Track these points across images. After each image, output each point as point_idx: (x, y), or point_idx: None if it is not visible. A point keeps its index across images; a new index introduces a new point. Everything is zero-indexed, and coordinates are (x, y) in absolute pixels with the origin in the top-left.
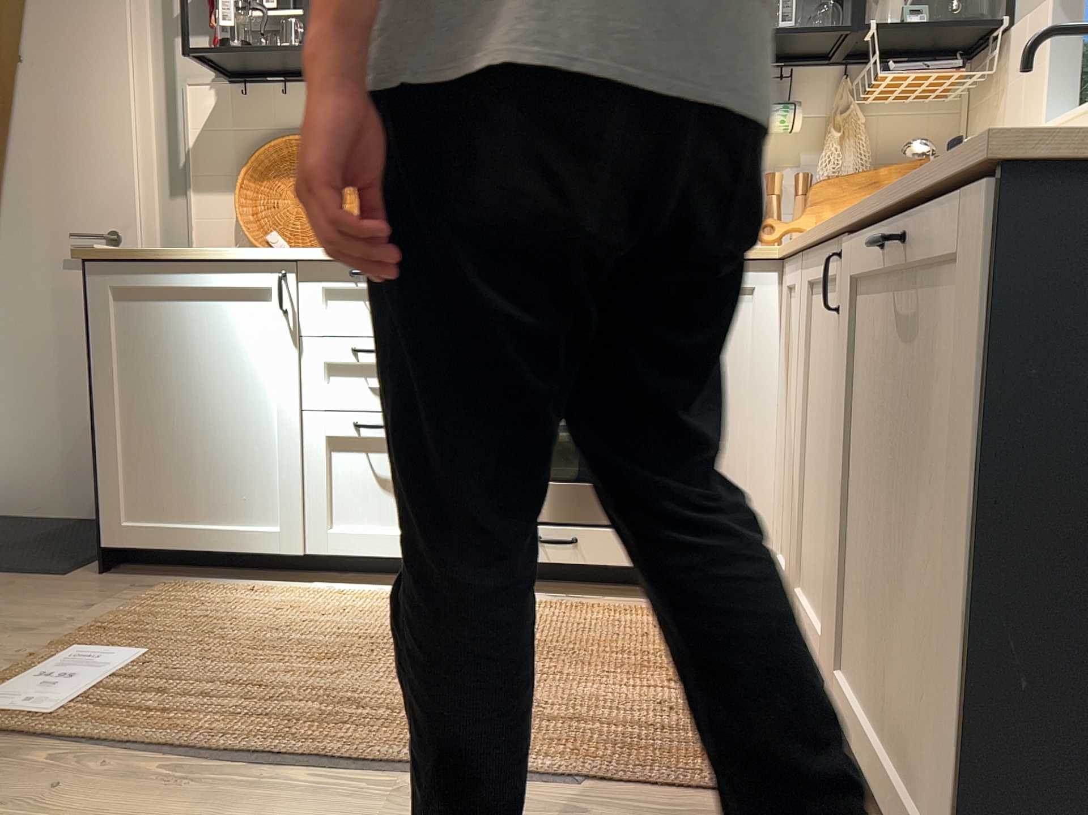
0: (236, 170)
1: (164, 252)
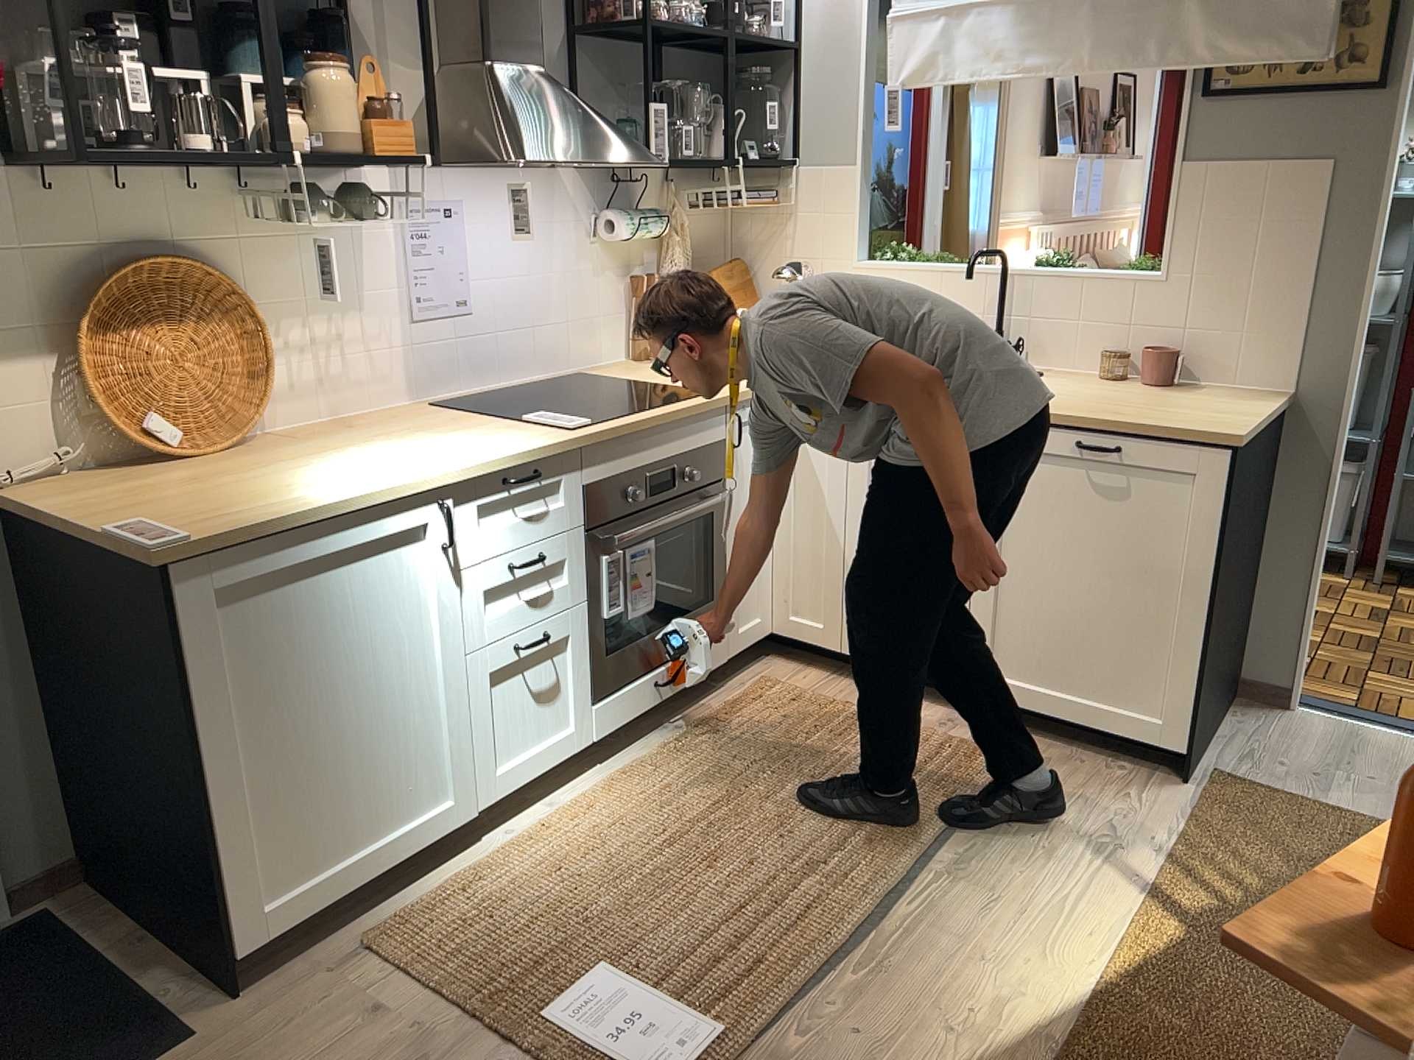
0: (44, 318)
1: (300, 513)
